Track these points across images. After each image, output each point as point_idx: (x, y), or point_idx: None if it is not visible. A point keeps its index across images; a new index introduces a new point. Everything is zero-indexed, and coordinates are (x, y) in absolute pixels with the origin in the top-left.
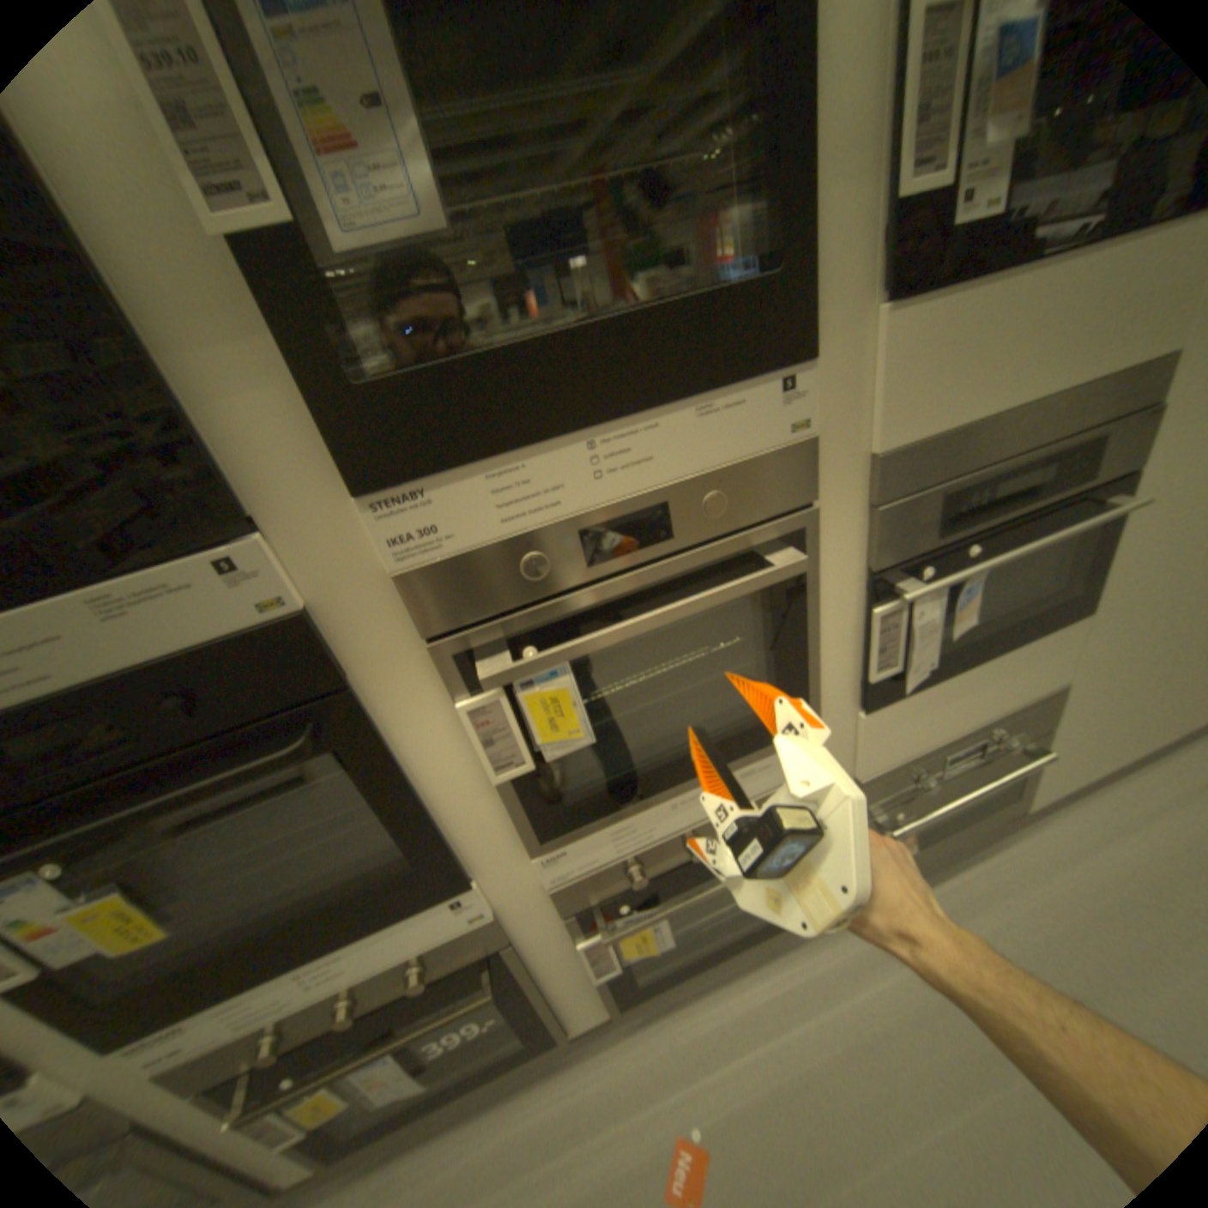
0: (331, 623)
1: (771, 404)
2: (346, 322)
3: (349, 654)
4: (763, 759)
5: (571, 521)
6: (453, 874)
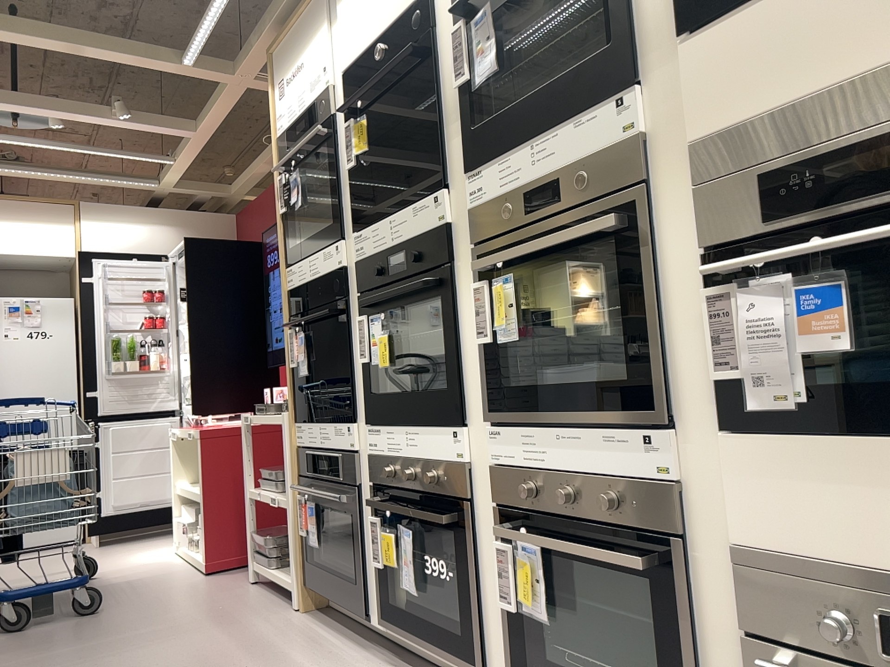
0: (455, 232)
1: (609, 117)
2: (477, 110)
3: (456, 249)
4: (624, 430)
5: (524, 189)
6: (458, 407)
